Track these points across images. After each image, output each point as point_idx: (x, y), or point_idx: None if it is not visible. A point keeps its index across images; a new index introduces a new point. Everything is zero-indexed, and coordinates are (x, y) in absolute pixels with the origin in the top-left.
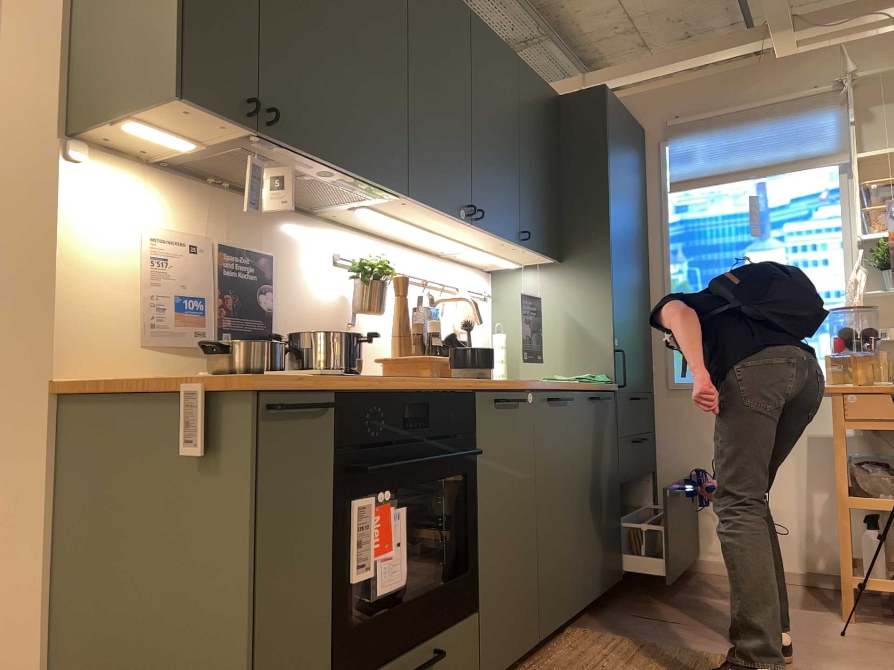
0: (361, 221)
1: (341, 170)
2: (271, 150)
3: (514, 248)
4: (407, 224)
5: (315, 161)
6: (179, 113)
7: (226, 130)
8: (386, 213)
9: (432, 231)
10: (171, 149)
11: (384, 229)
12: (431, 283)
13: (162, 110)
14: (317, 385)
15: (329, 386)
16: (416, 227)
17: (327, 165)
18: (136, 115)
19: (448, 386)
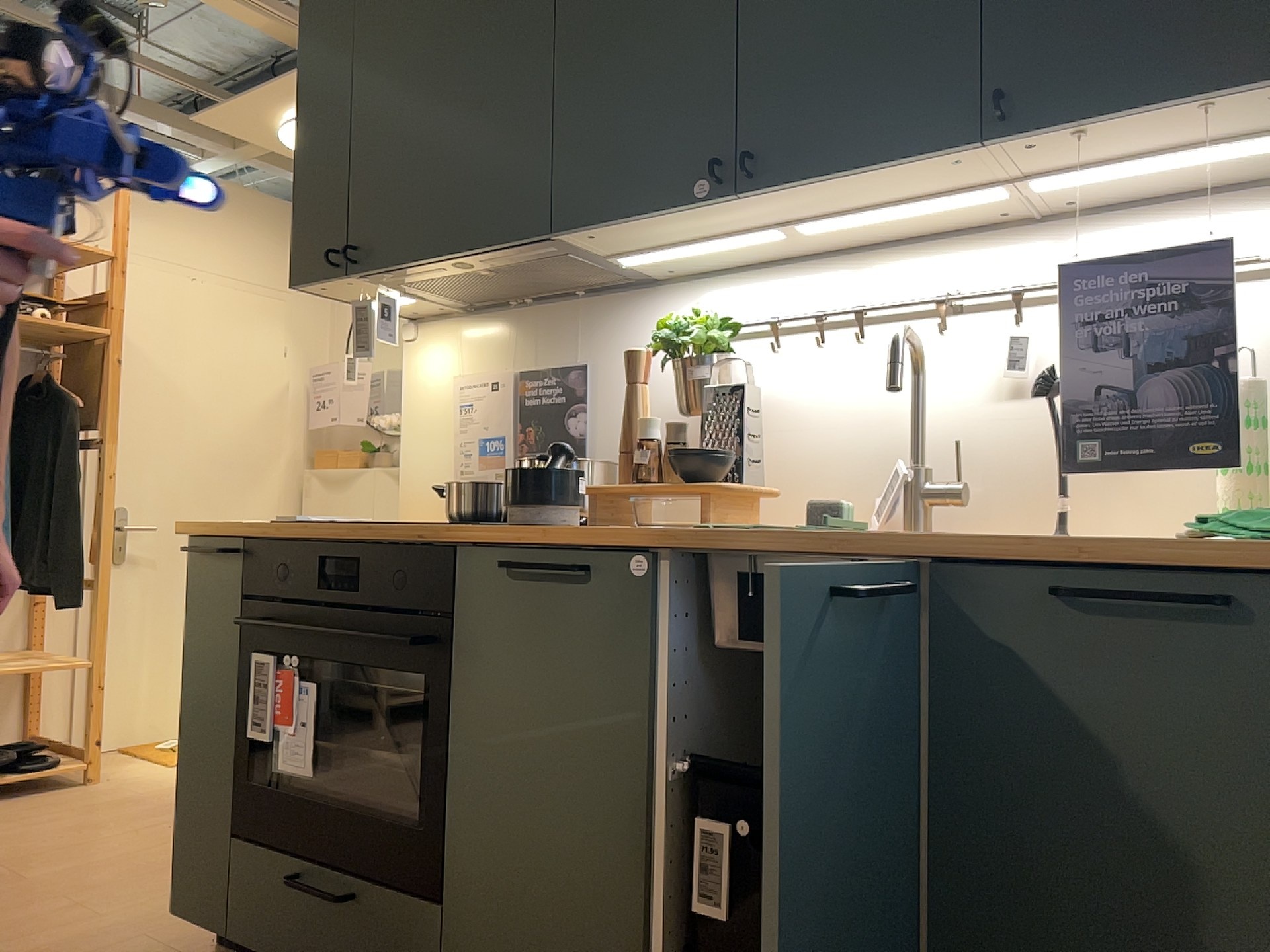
0: (721, 258)
1: (452, 258)
2: (394, 278)
3: (1040, 148)
4: (724, 241)
5: (423, 266)
6: (329, 291)
7: (359, 283)
8: (651, 249)
9: (784, 224)
10: (424, 302)
11: (779, 249)
12: (982, 302)
13: (326, 295)
14: (223, 531)
15: (248, 531)
16: (742, 237)
17: (437, 262)
18: (343, 302)
19: (404, 535)
